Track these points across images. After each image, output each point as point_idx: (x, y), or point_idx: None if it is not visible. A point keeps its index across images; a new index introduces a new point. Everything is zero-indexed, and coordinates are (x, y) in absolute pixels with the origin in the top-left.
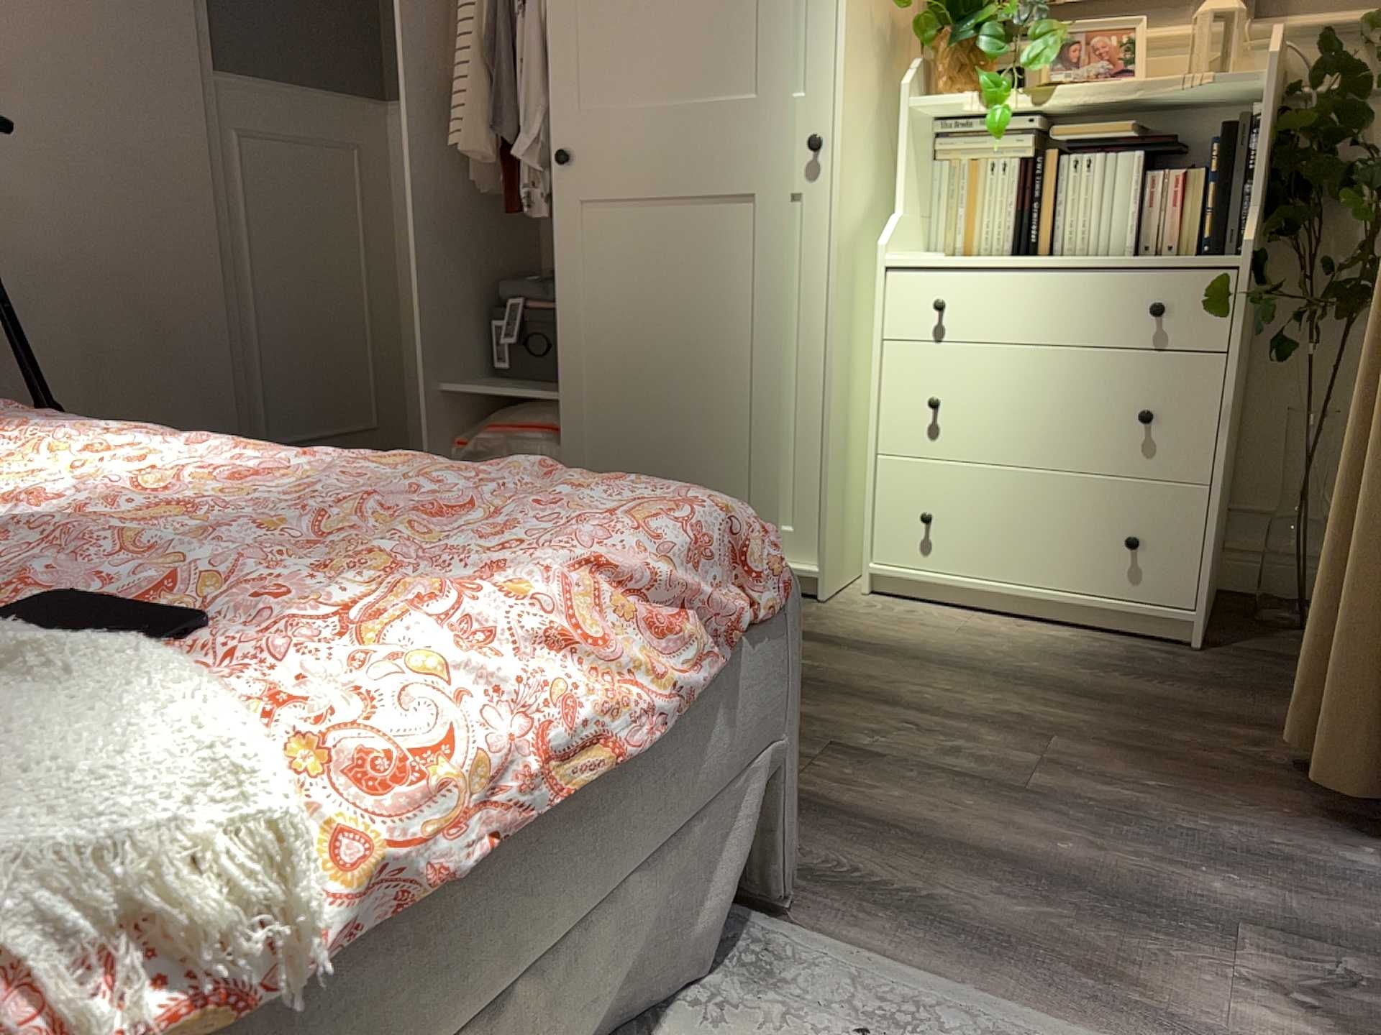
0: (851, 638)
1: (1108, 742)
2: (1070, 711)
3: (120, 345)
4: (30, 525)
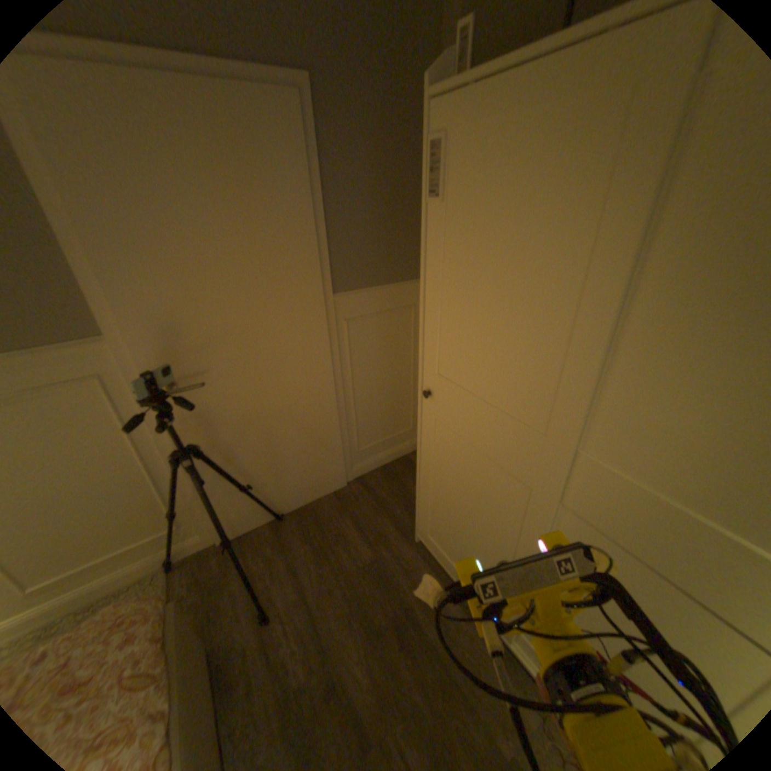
0: None
1: None
2: None
3: (283, 438)
4: None
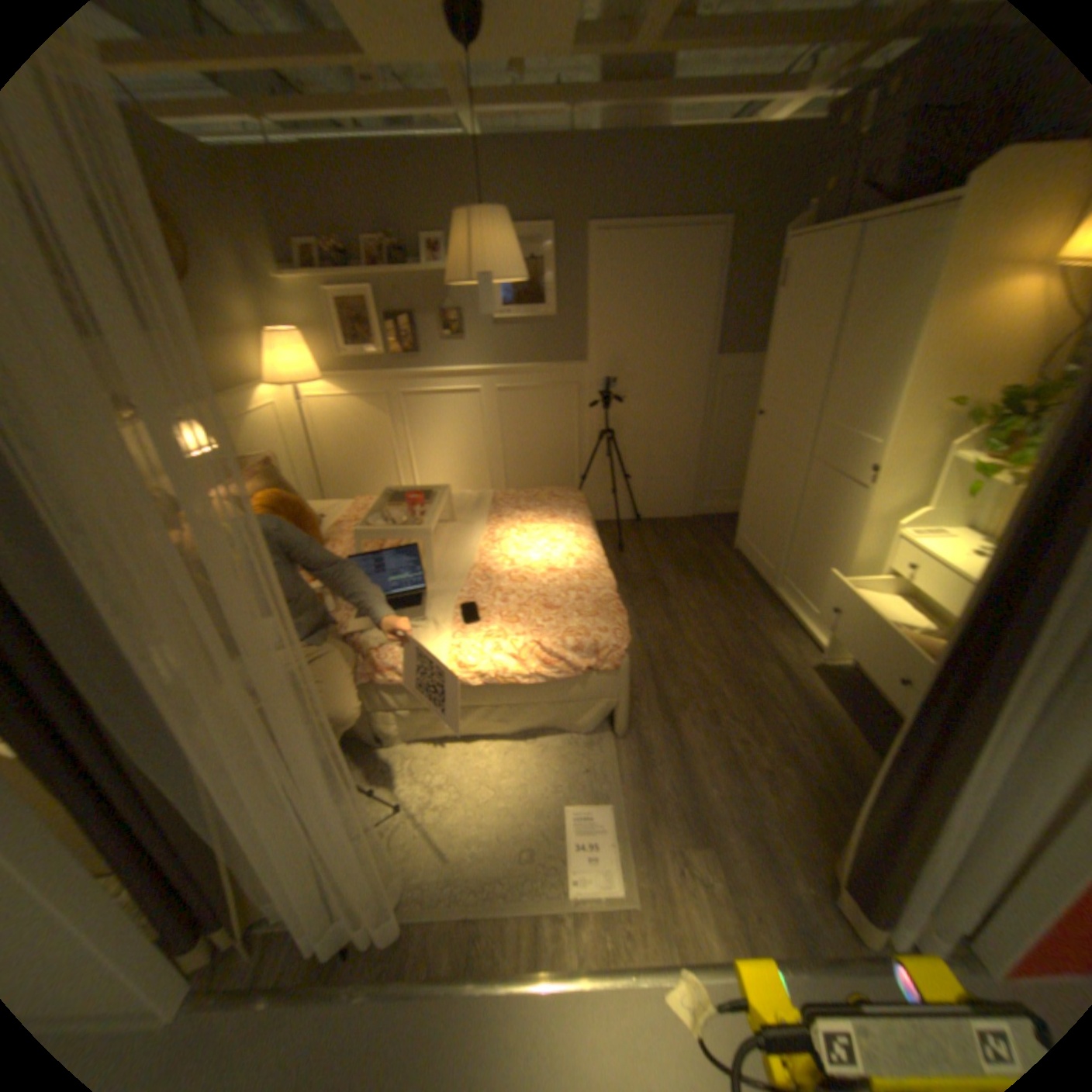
0: (805, 681)
1: (818, 785)
2: (829, 767)
3: (657, 455)
4: (509, 570)
